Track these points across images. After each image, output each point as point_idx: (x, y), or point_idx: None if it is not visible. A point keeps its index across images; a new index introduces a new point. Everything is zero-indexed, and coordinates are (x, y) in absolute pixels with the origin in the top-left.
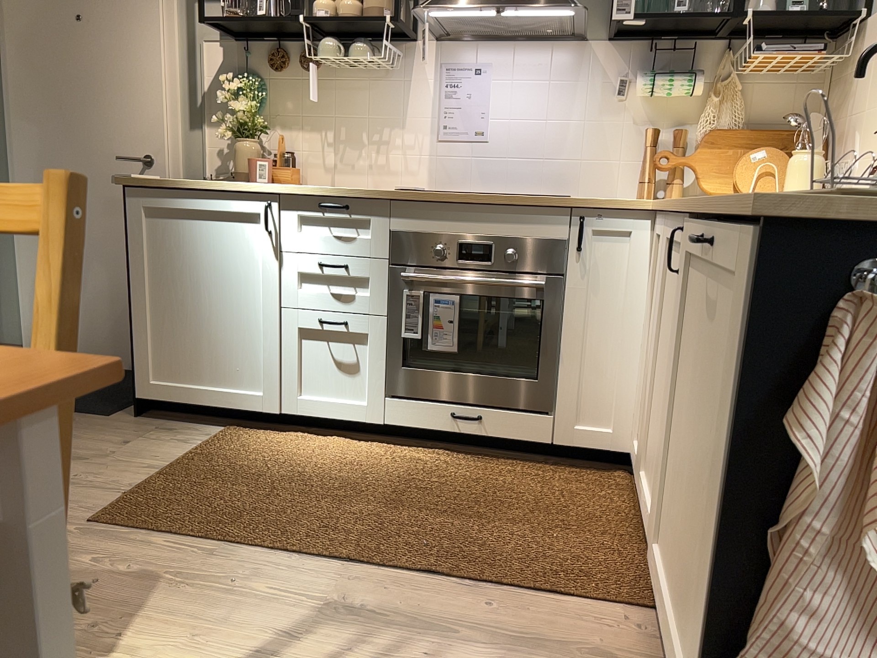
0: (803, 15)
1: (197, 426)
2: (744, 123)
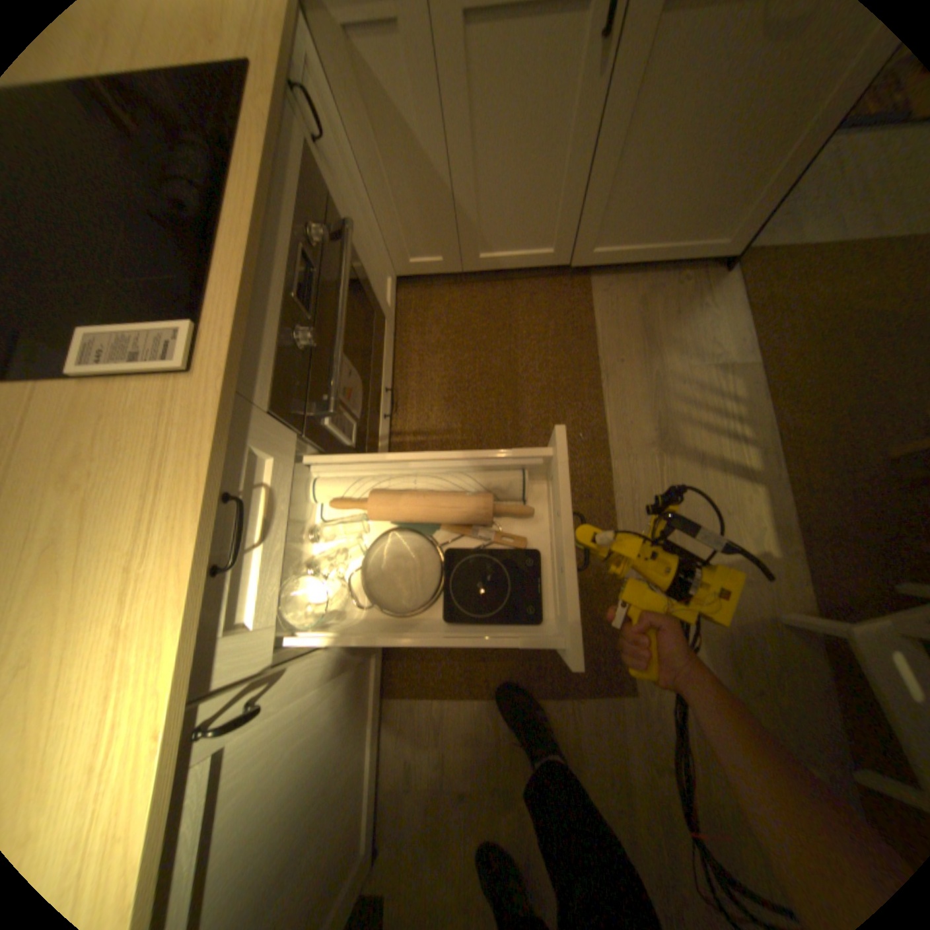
0: None
1: (389, 739)
2: None
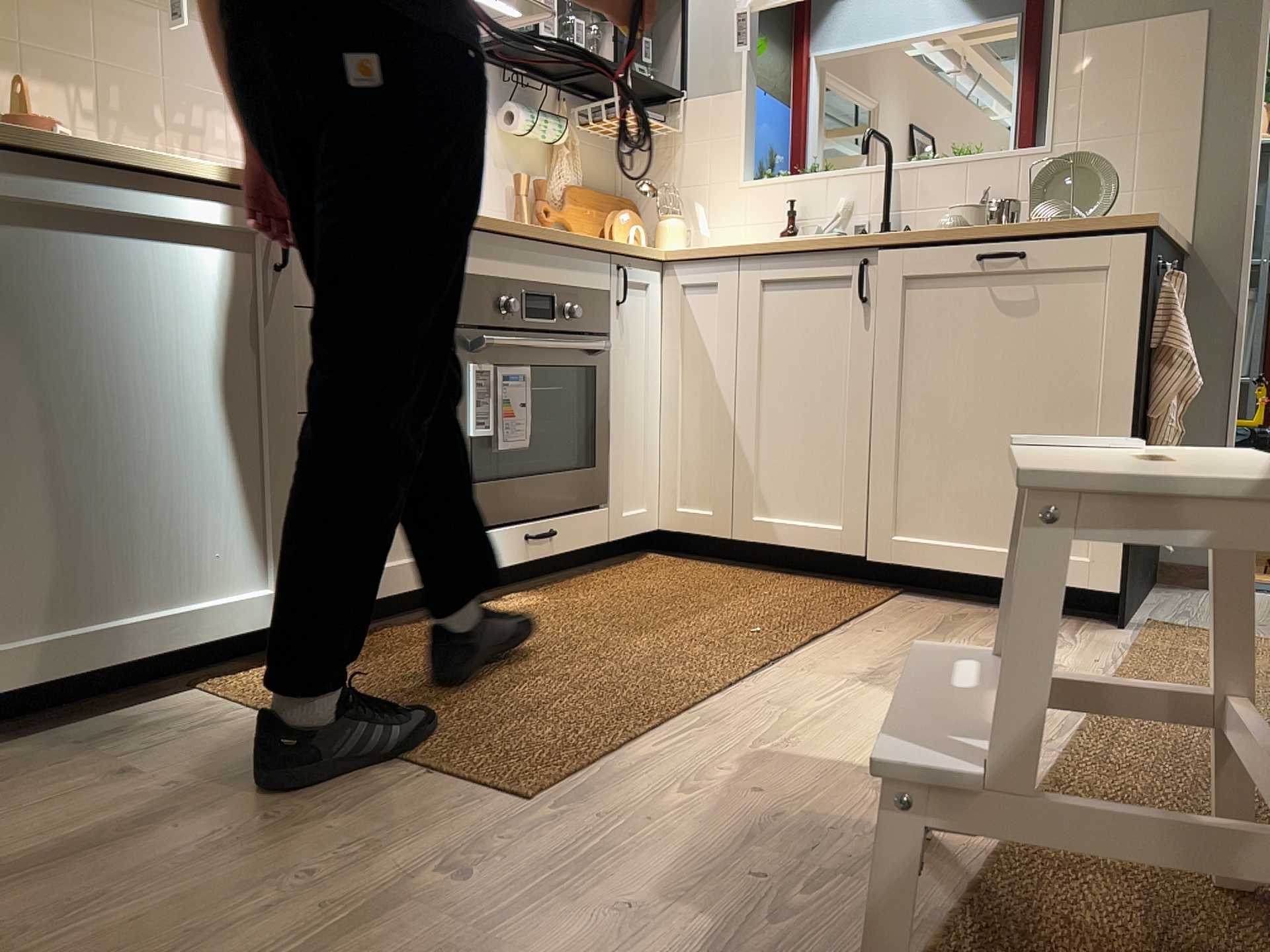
0: (655, 85)
1: (150, 706)
2: (581, 182)
